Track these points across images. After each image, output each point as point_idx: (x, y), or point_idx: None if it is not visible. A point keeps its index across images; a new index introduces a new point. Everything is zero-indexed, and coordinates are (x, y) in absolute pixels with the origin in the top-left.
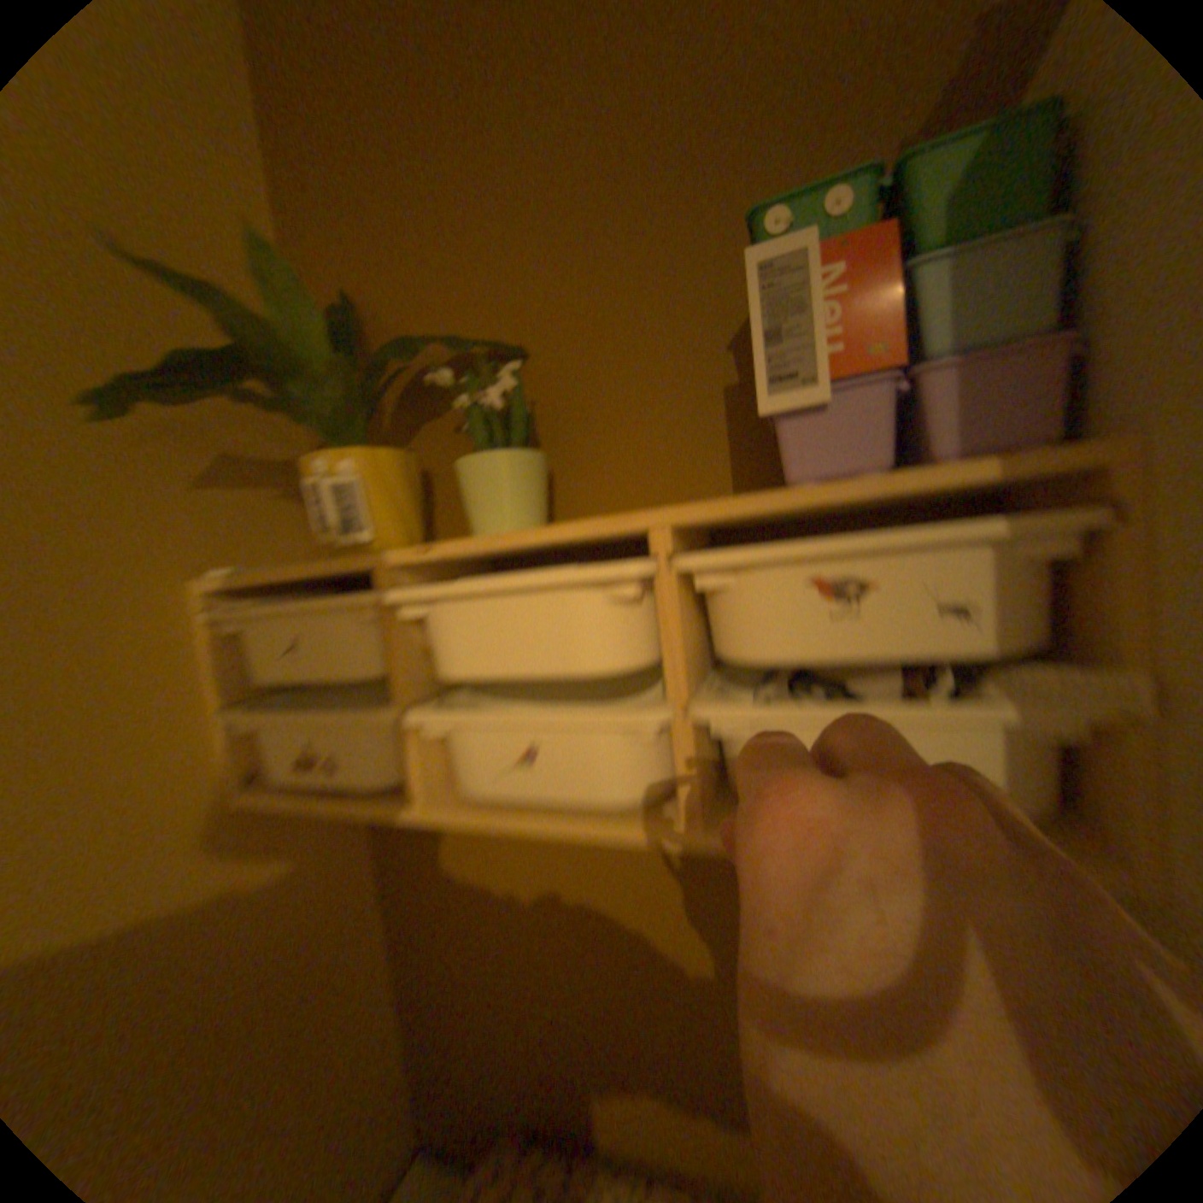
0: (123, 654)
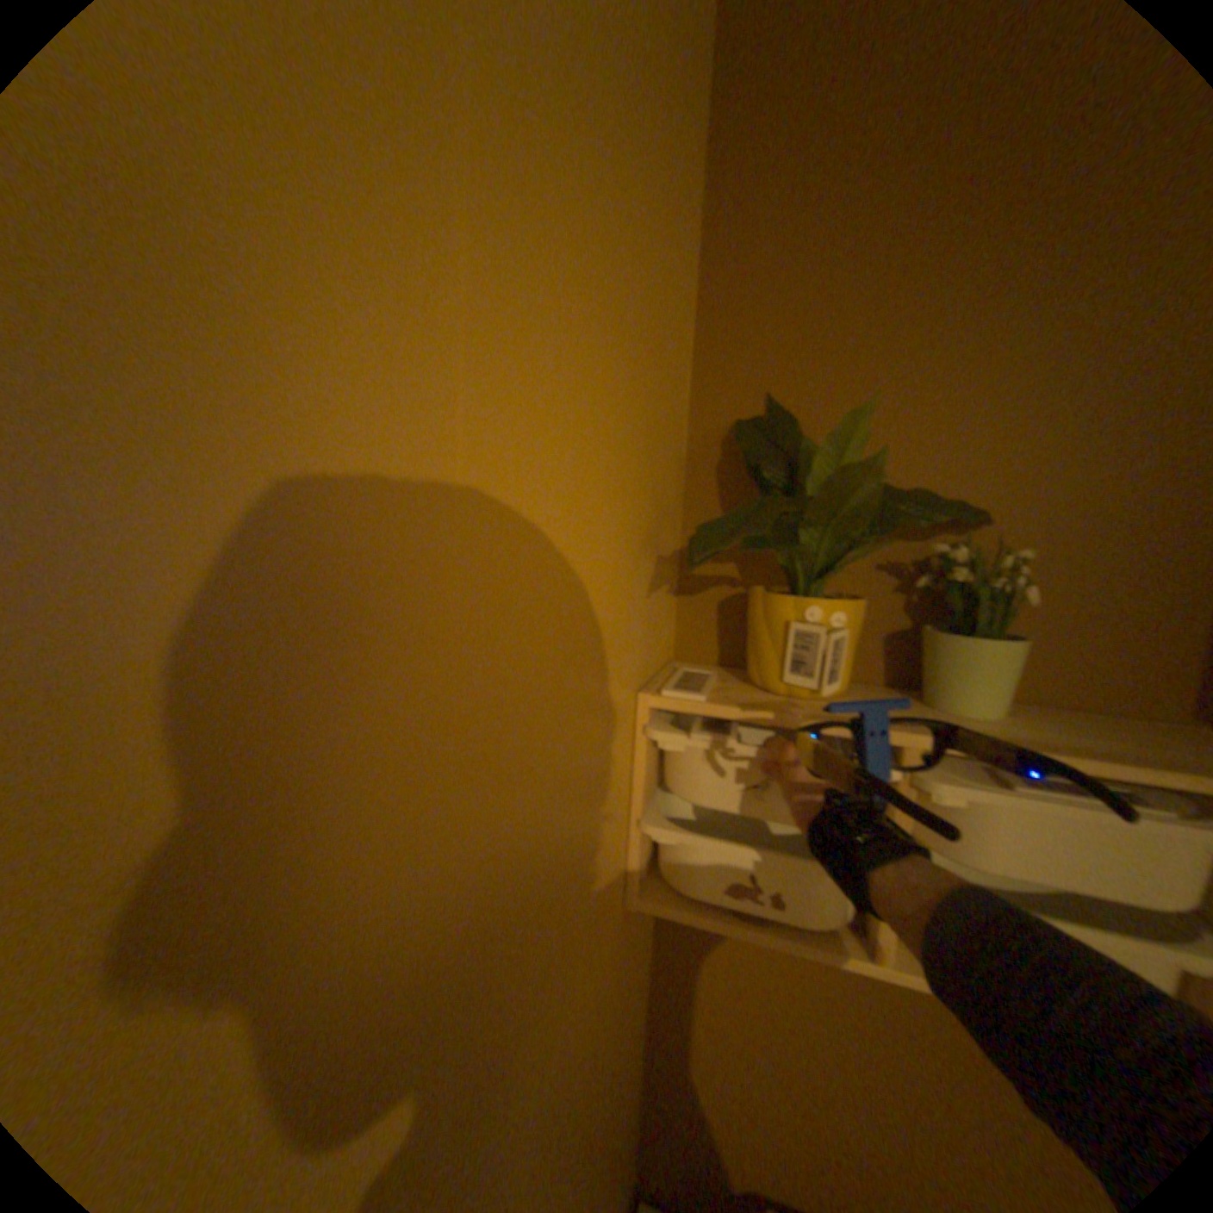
0: (617, 772)
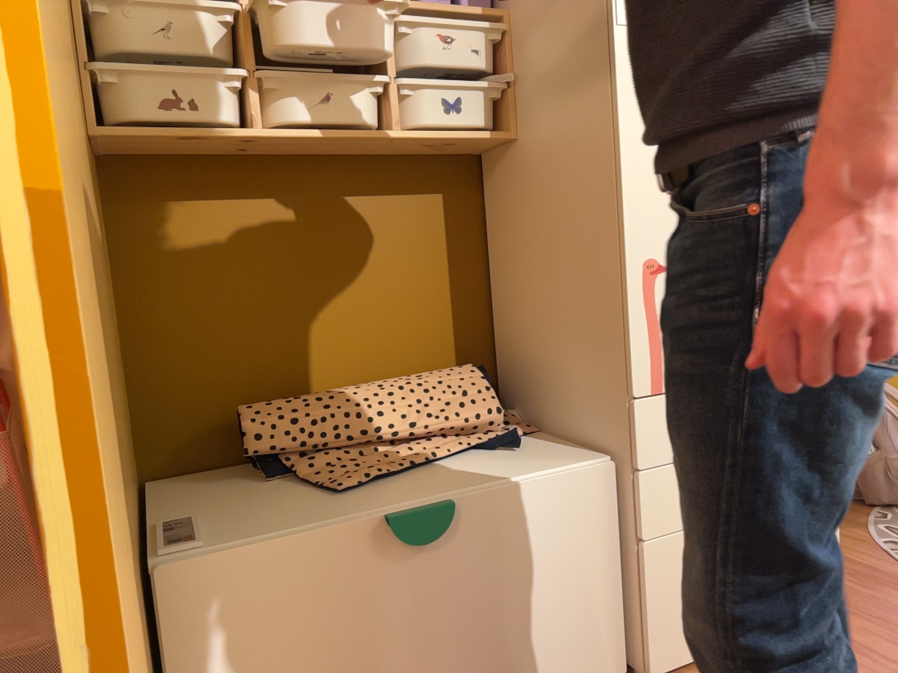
0: None
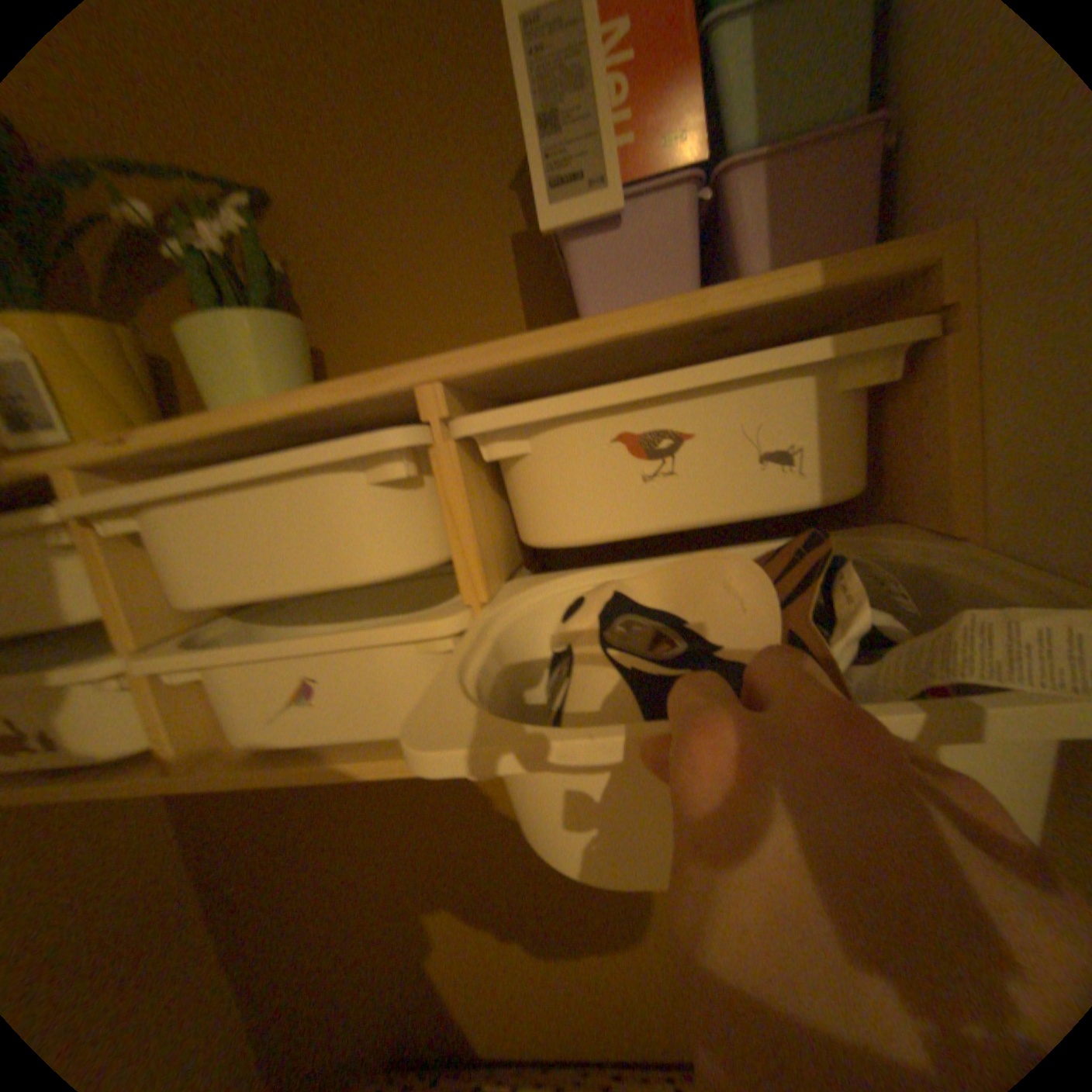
0: None
